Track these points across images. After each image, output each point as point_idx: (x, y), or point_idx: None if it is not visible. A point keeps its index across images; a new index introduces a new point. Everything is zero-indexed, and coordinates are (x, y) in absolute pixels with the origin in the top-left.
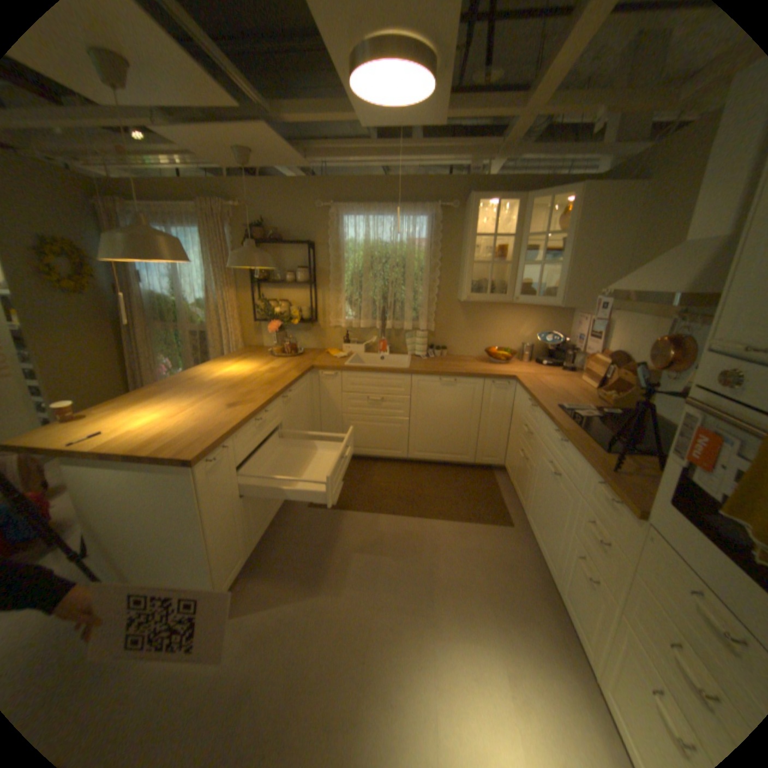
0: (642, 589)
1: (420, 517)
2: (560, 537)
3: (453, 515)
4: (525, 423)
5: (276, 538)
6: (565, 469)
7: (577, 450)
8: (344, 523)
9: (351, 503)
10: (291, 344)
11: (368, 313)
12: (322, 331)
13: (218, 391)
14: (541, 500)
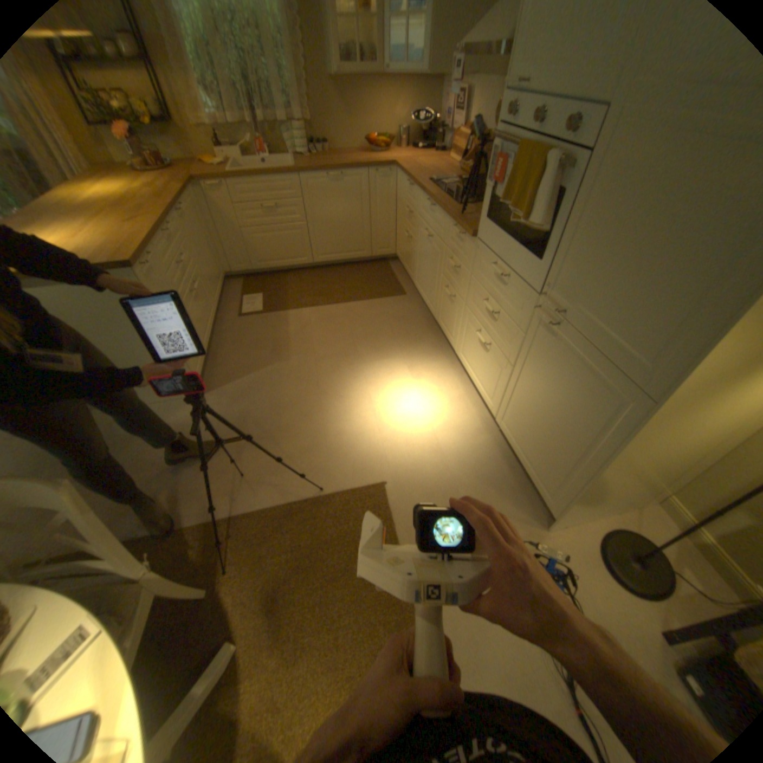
0: (472, 282)
1: (335, 304)
2: (434, 283)
3: (360, 297)
4: (406, 207)
5: (220, 342)
6: (434, 230)
7: (439, 209)
8: (274, 320)
9: (274, 307)
10: (152, 153)
11: (231, 102)
12: (181, 133)
13: (101, 211)
14: (421, 265)
